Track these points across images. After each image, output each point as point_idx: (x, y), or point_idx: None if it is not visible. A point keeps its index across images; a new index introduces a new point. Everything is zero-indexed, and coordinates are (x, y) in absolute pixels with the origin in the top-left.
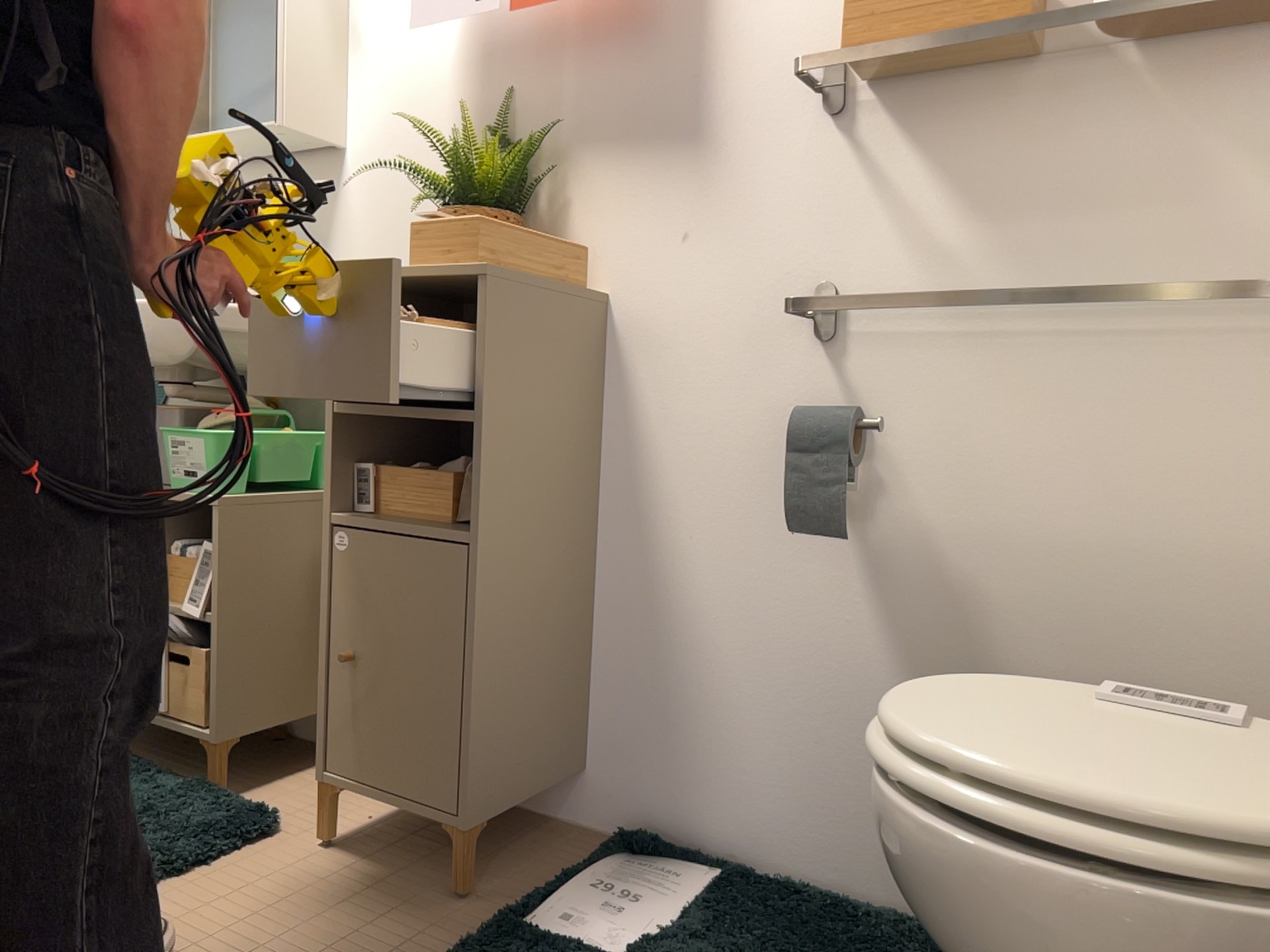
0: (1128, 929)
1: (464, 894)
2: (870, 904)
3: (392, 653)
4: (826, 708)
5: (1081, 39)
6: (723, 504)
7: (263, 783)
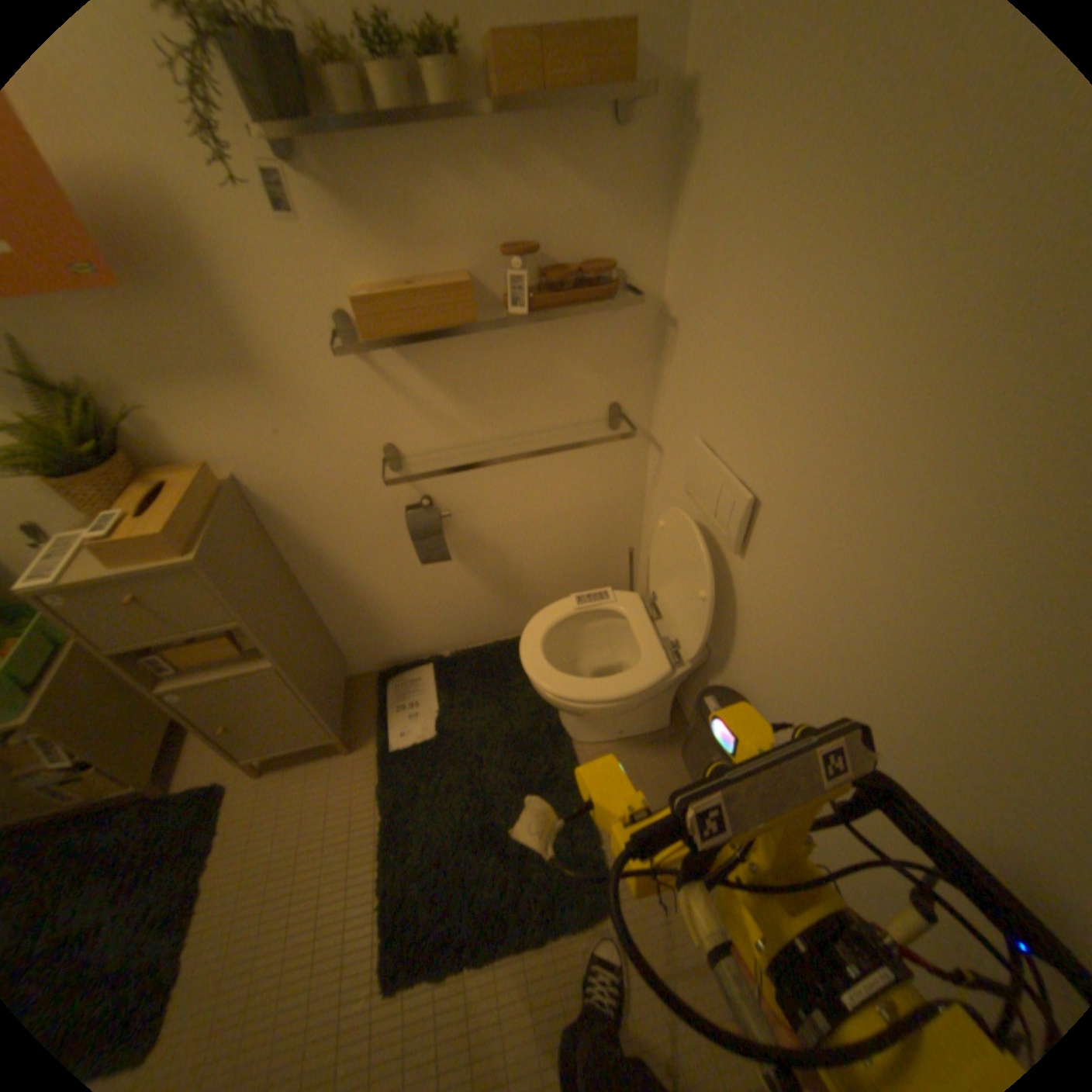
0: (631, 708)
1: (349, 757)
2: (491, 648)
3: (247, 721)
4: (451, 602)
5: (496, 297)
6: (370, 552)
7: (173, 777)
